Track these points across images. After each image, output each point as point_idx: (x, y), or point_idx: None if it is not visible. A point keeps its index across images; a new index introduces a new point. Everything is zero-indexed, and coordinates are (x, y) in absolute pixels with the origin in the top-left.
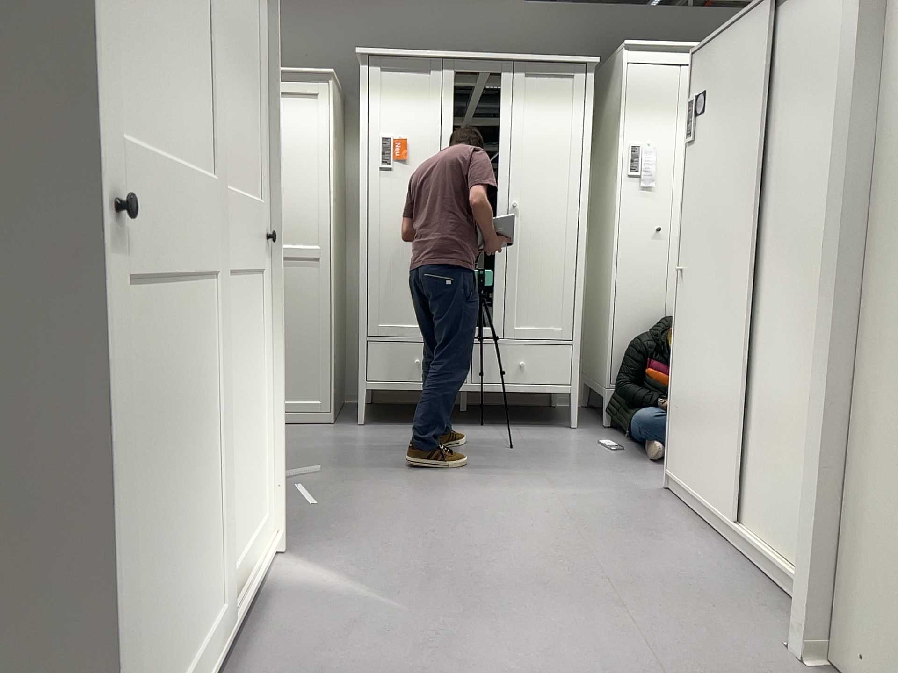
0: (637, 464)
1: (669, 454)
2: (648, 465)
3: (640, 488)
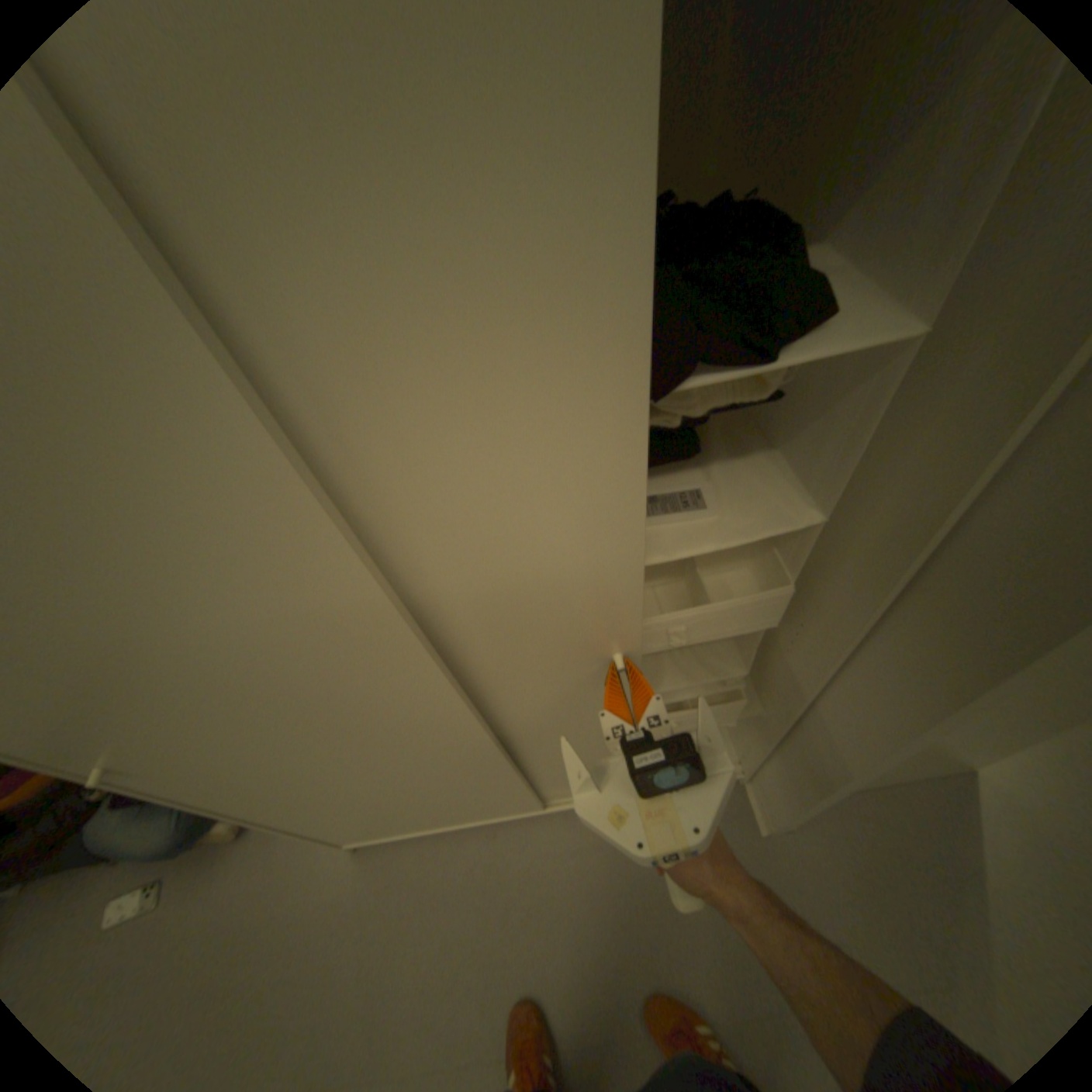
0: (228, 876)
1: (330, 847)
2: (239, 857)
3: (335, 897)
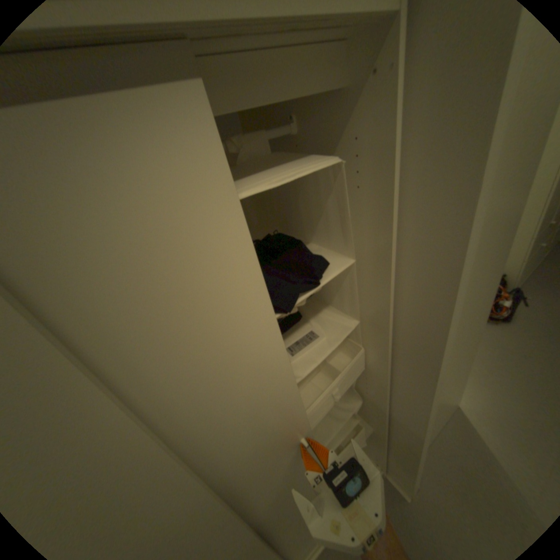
0: None
1: None
2: None
3: None
